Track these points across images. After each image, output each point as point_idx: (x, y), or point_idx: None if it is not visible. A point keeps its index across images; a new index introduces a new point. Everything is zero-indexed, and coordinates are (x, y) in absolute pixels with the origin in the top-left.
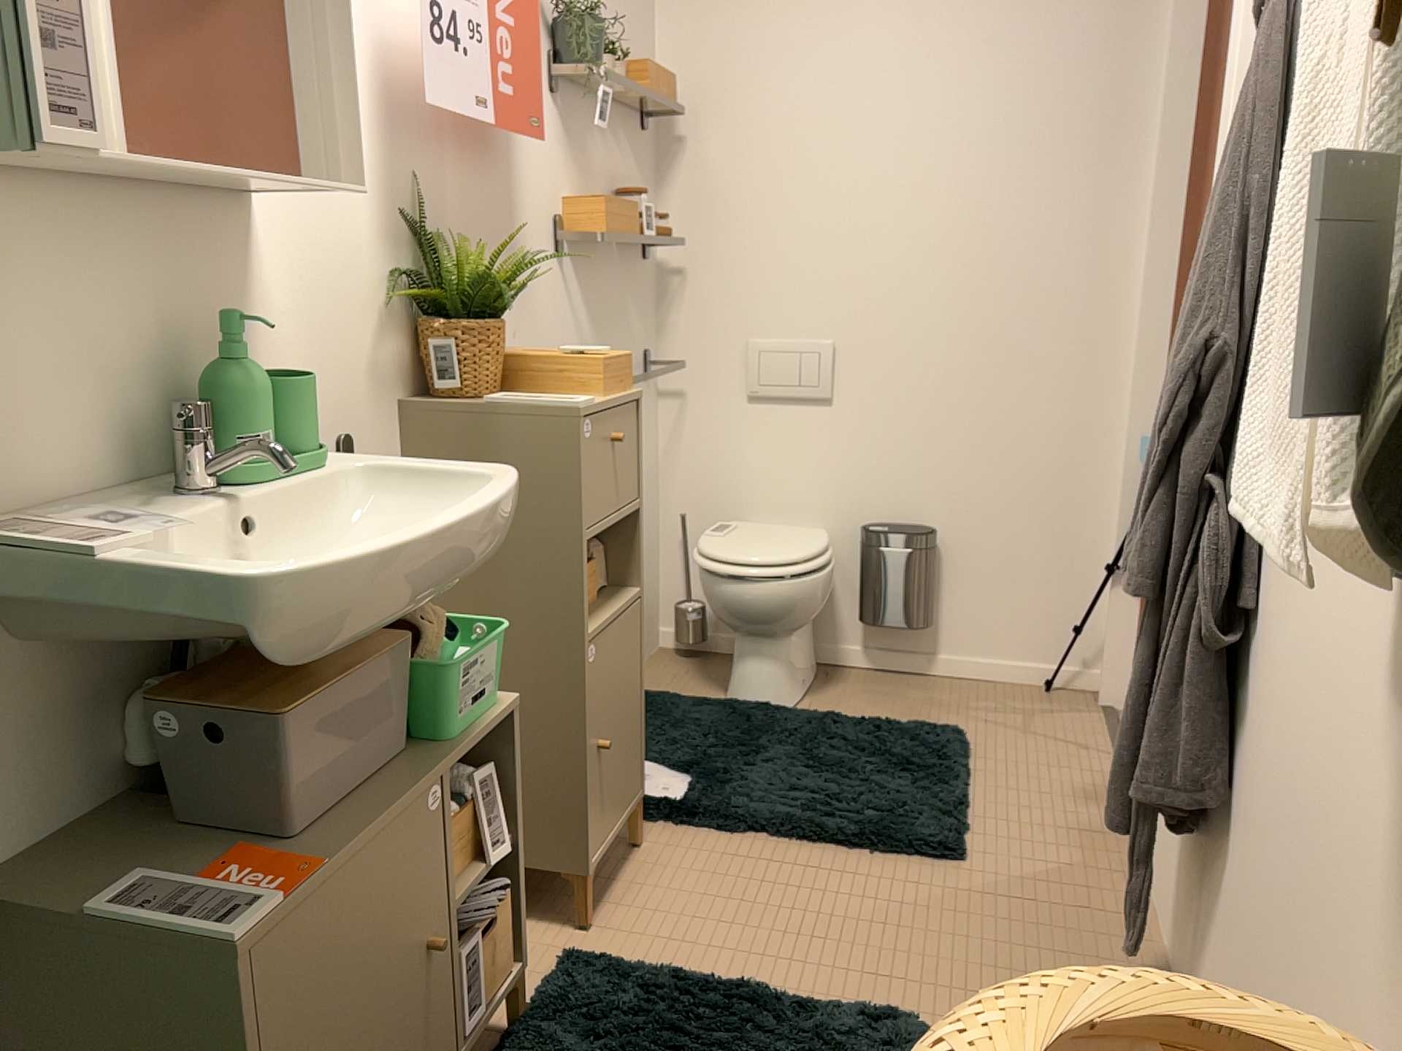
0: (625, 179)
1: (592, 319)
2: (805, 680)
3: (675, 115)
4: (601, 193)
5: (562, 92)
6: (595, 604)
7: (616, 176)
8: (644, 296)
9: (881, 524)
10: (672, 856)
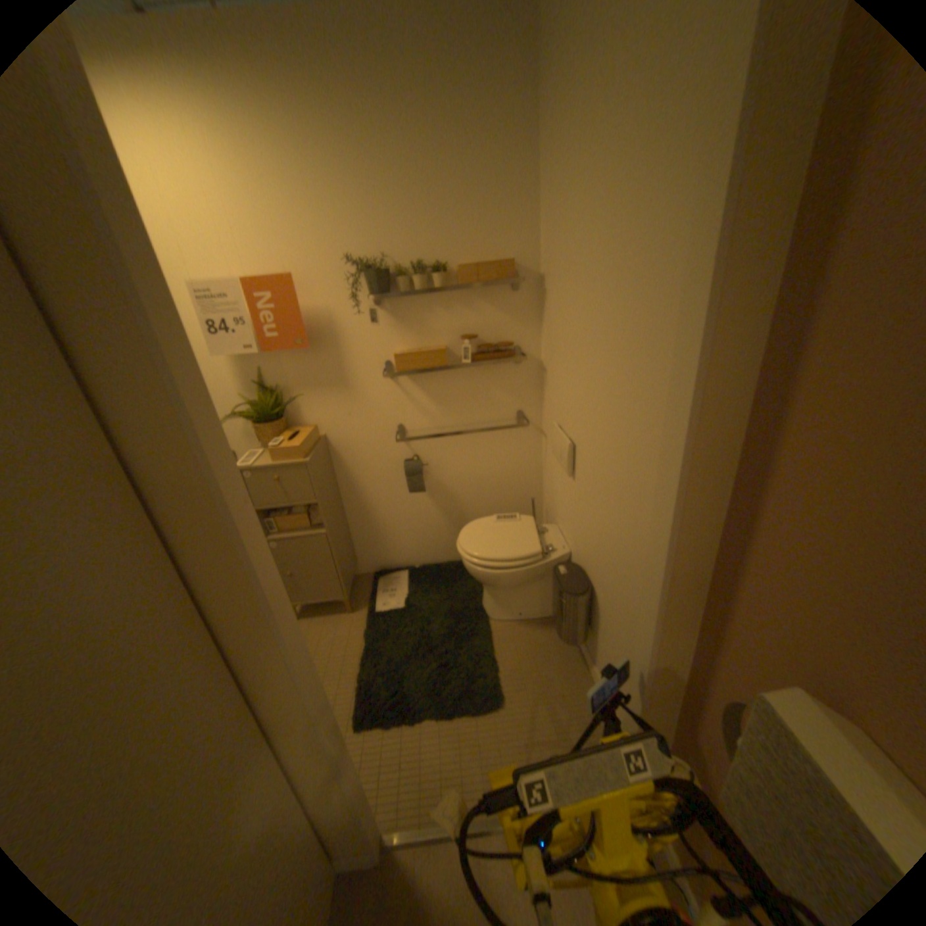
0: (482, 324)
1: (434, 402)
2: (518, 614)
3: (525, 277)
4: (445, 339)
5: (389, 299)
6: (302, 529)
7: (467, 325)
8: (515, 383)
9: (578, 569)
10: (344, 625)
